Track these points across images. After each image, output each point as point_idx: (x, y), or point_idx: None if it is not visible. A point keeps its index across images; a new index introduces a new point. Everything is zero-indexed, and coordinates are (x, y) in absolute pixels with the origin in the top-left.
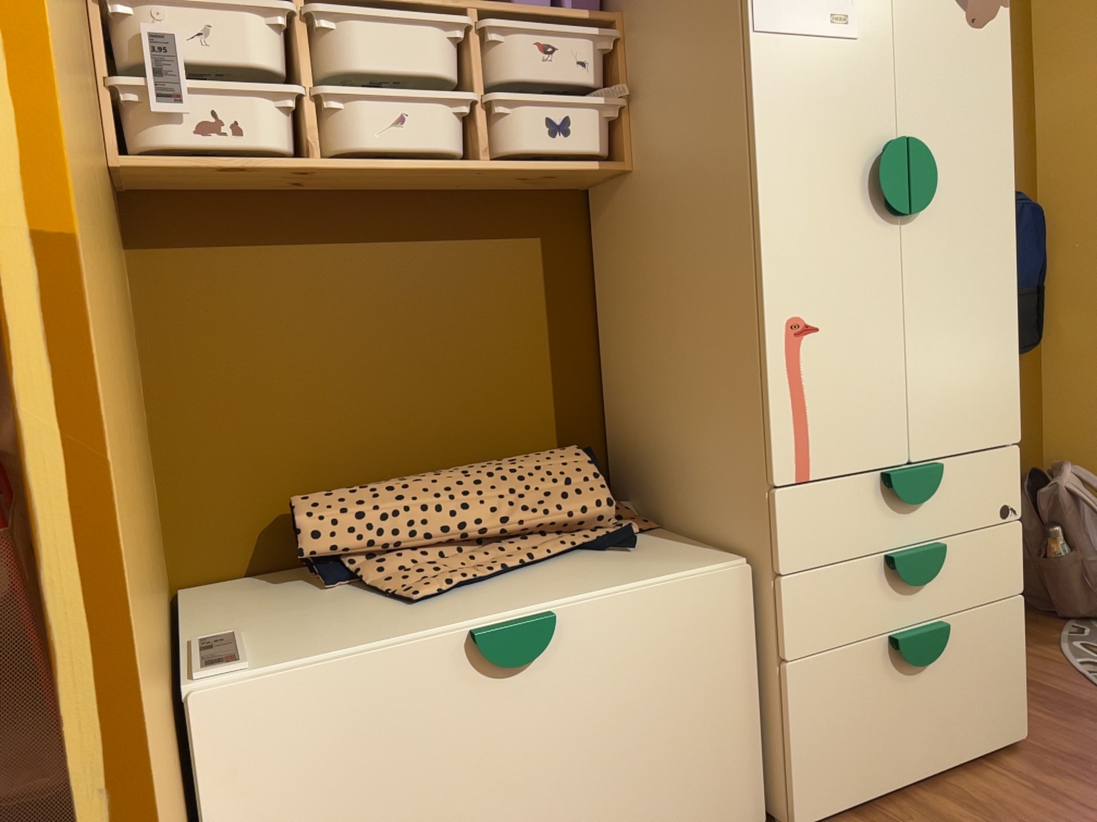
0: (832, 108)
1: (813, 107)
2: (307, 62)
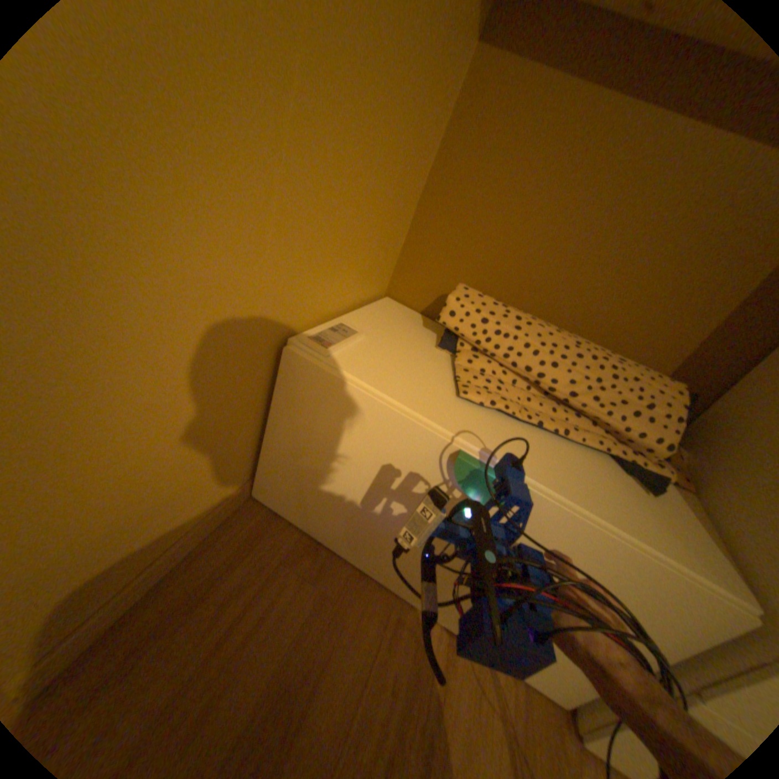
0: None
1: None
2: None
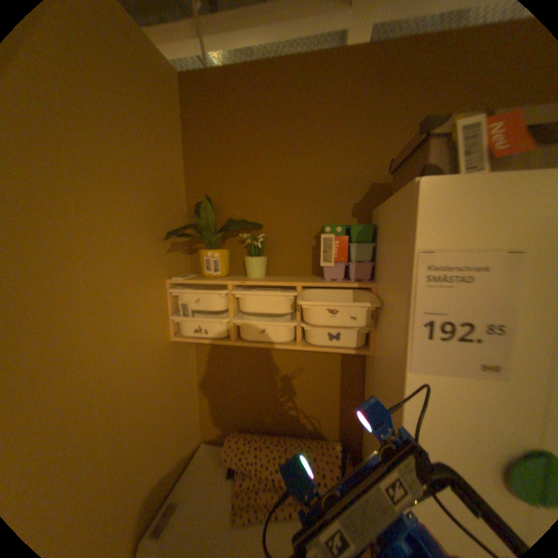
0: (472, 420)
1: (454, 417)
2: (232, 308)
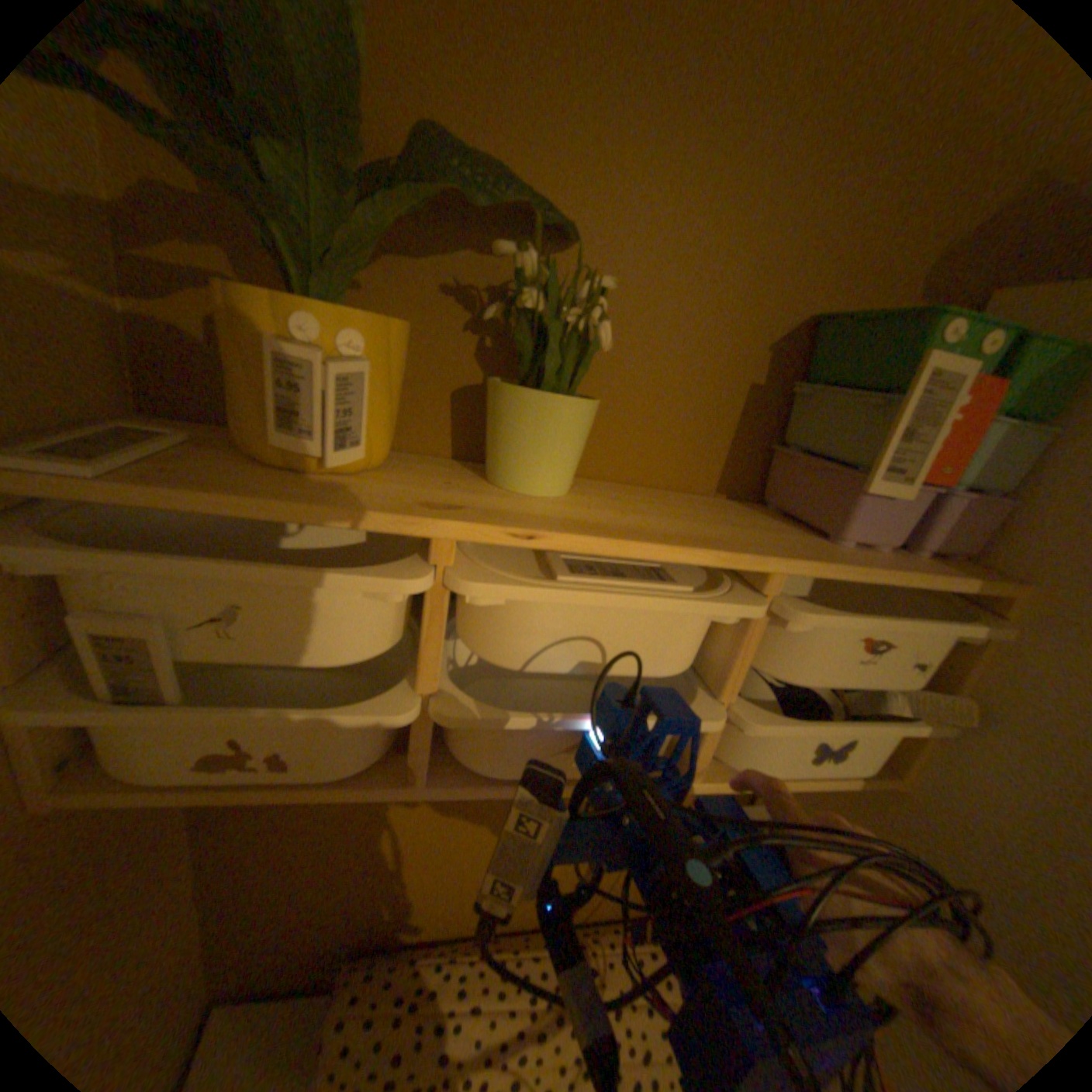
0: None
1: None
2: (440, 649)
